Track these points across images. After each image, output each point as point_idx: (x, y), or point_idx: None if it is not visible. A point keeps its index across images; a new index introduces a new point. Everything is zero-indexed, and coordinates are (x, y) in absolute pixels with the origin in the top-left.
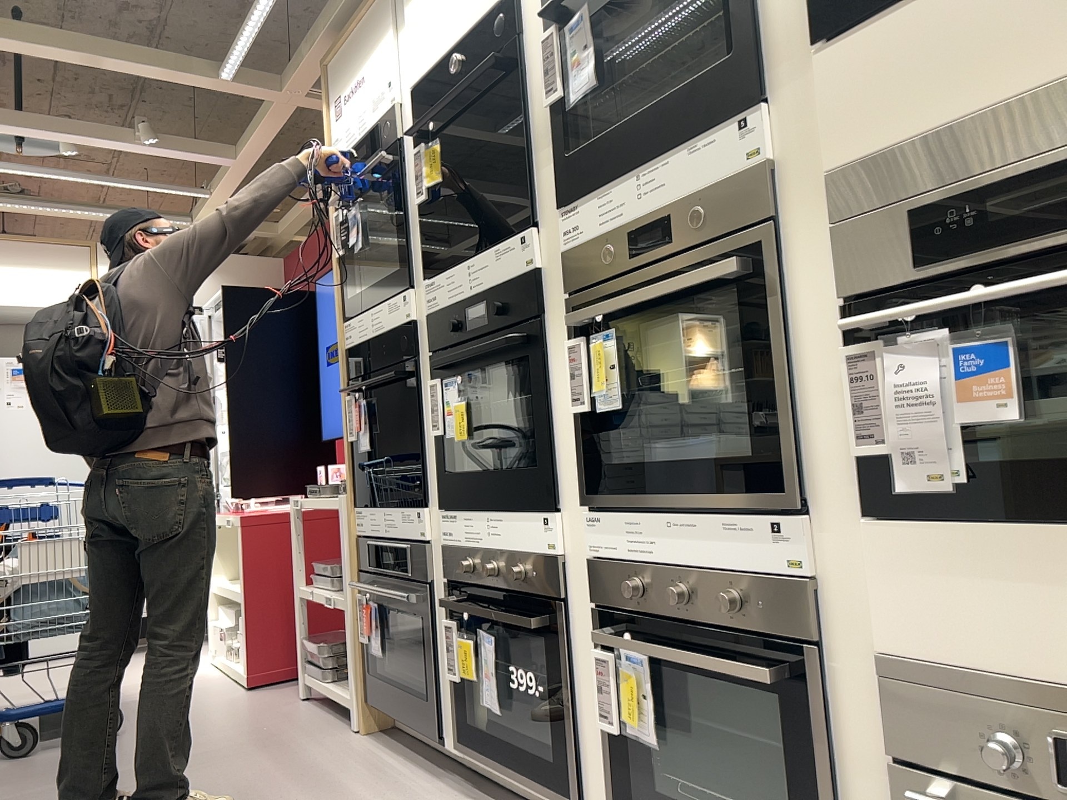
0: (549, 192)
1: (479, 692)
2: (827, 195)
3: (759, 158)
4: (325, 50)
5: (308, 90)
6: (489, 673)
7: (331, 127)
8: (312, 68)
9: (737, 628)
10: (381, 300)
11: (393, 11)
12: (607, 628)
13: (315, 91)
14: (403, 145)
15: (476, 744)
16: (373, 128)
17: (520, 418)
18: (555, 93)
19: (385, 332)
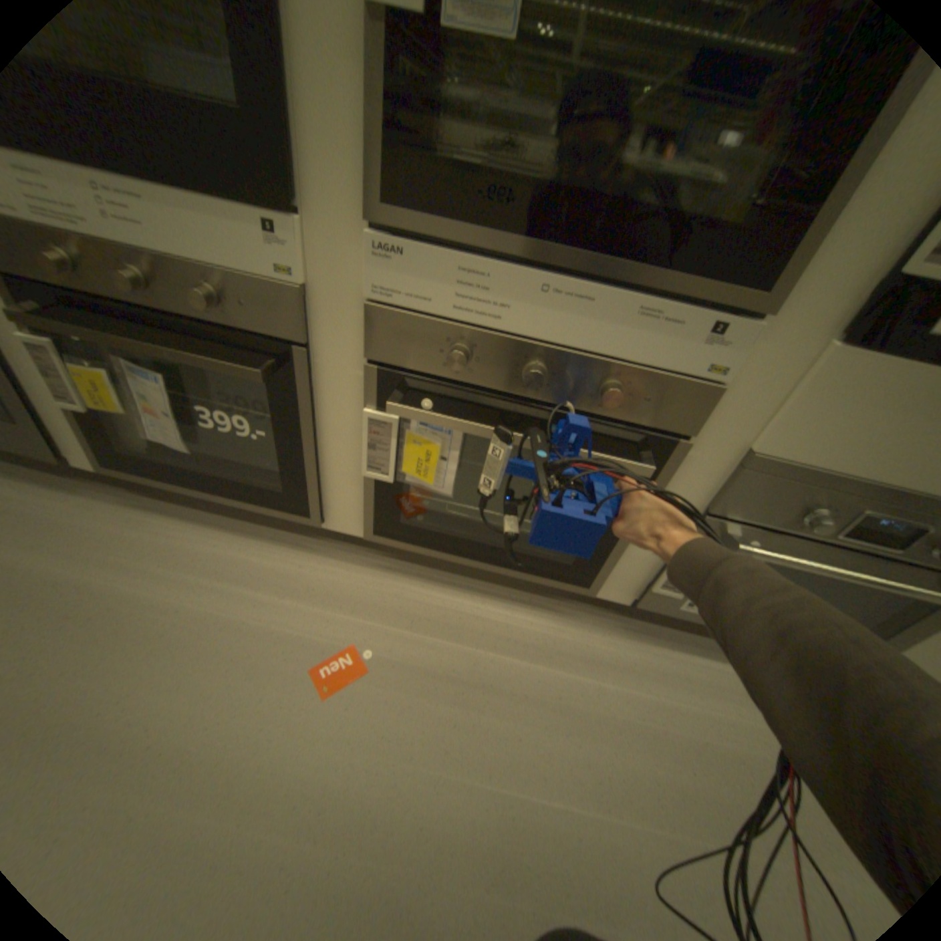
0: None
1: (122, 417)
2: None
3: None
4: None
5: None
6: (145, 403)
7: None
8: None
9: (598, 412)
10: None
11: None
12: (391, 388)
13: None
14: None
15: (140, 470)
16: None
17: None
18: None
19: None
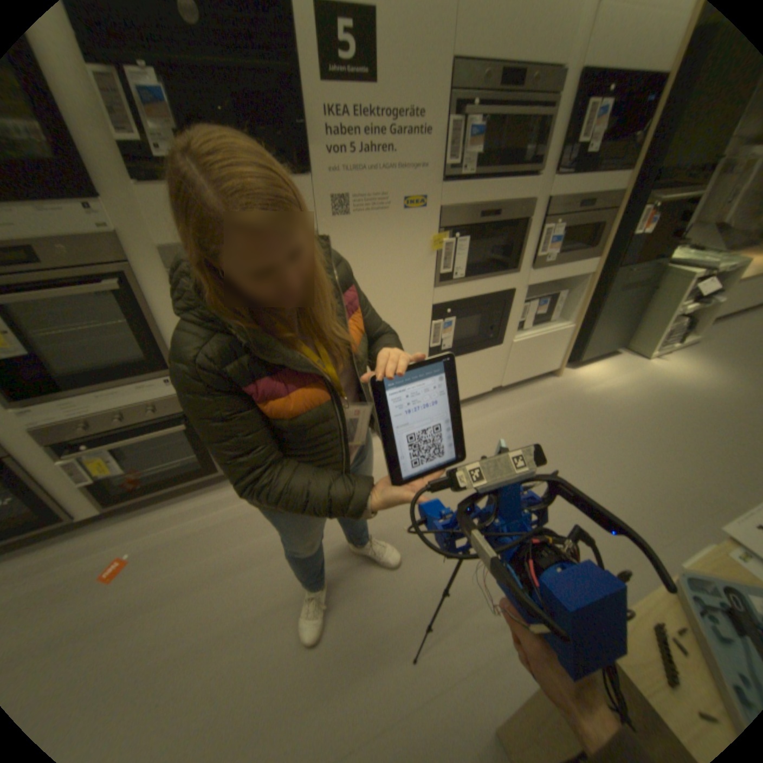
0: None
1: None
2: (156, 255)
3: (107, 230)
4: None
5: None
6: None
7: None
8: None
9: (153, 419)
10: None
11: None
12: (61, 452)
13: None
14: None
15: None
16: None
17: None
18: None
19: None
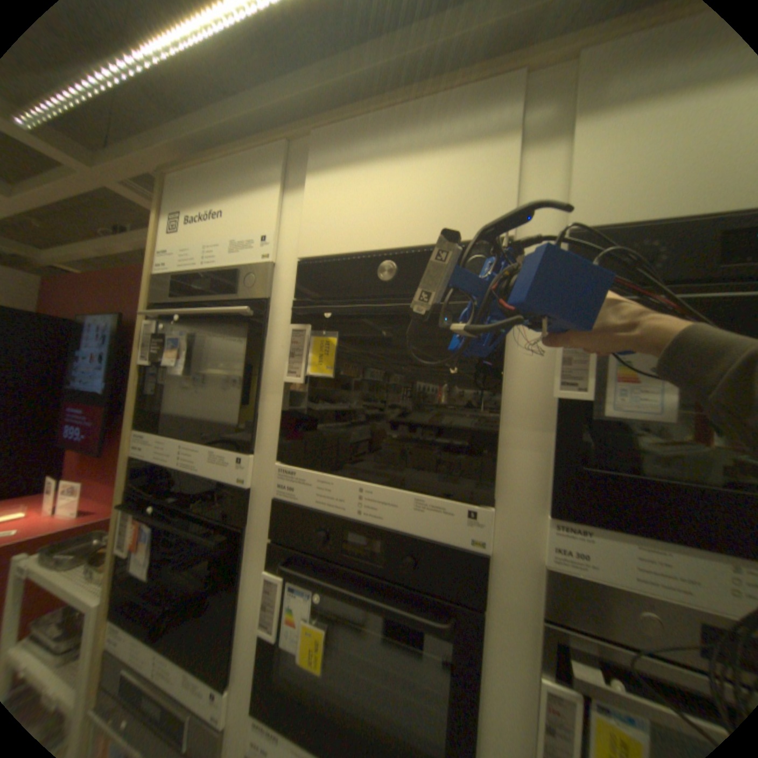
0: (525, 482)
1: None
2: None
3: None
4: (162, 156)
5: (125, 180)
6: None
7: (158, 234)
8: (139, 165)
9: None
10: (201, 444)
11: (284, 167)
12: None
13: (130, 183)
14: (270, 307)
15: None
16: (227, 269)
17: (400, 675)
18: (583, 391)
19: (198, 476)
